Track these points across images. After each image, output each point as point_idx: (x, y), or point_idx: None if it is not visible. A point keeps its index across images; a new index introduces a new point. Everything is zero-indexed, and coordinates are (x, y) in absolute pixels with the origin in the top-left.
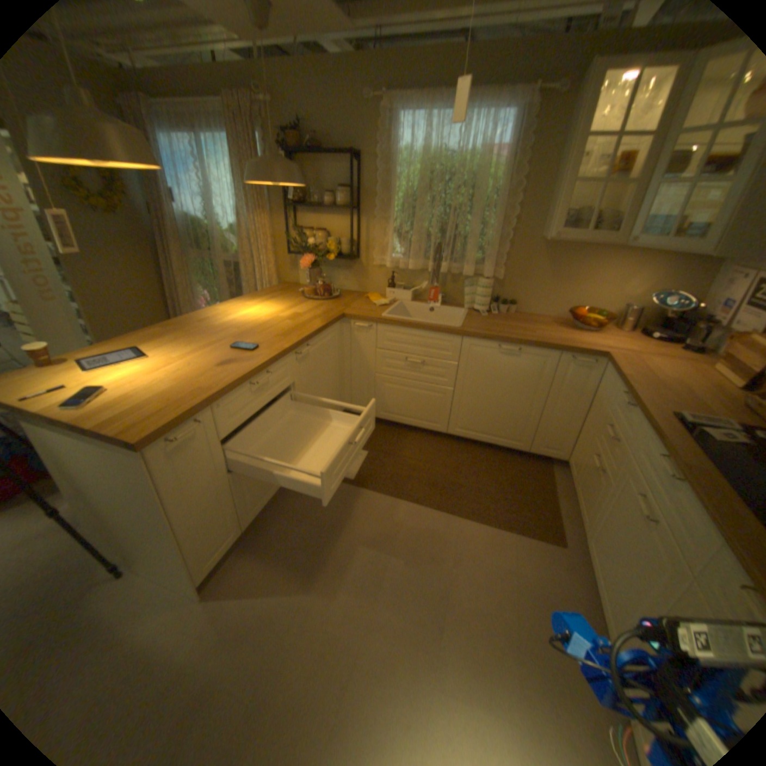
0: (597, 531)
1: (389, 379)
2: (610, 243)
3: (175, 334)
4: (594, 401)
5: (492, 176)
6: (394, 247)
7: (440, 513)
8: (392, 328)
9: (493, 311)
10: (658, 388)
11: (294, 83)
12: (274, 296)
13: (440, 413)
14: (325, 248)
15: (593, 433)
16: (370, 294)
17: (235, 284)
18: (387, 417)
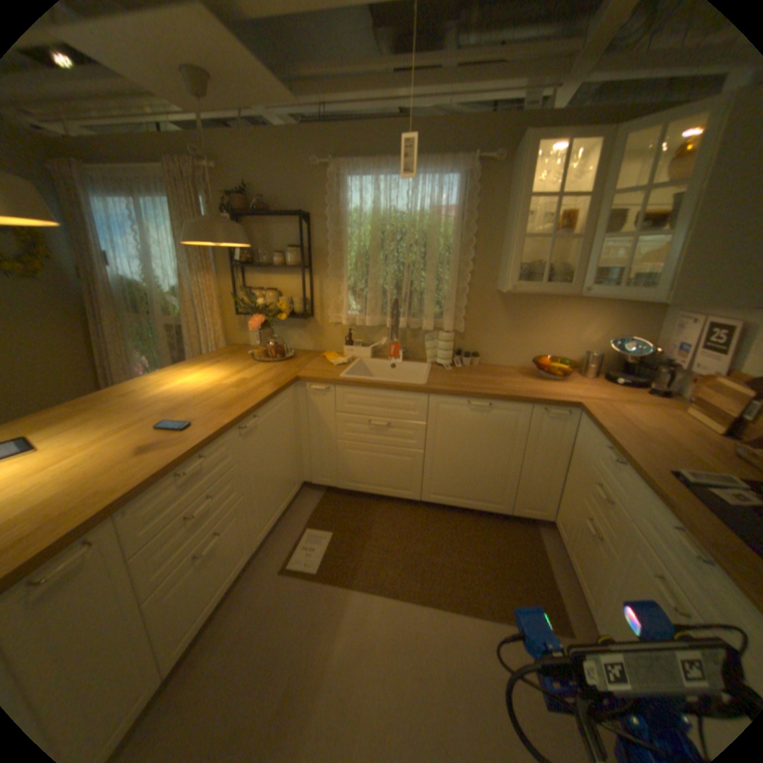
0: (606, 615)
1: (352, 444)
2: (561, 294)
3: (87, 414)
4: (573, 454)
5: (442, 234)
6: (349, 304)
7: (423, 607)
8: (352, 389)
9: (457, 364)
10: (643, 441)
11: (239, 151)
12: (219, 360)
13: (411, 478)
14: (276, 307)
15: (578, 491)
16: (327, 353)
17: (178, 348)
18: (352, 487)
